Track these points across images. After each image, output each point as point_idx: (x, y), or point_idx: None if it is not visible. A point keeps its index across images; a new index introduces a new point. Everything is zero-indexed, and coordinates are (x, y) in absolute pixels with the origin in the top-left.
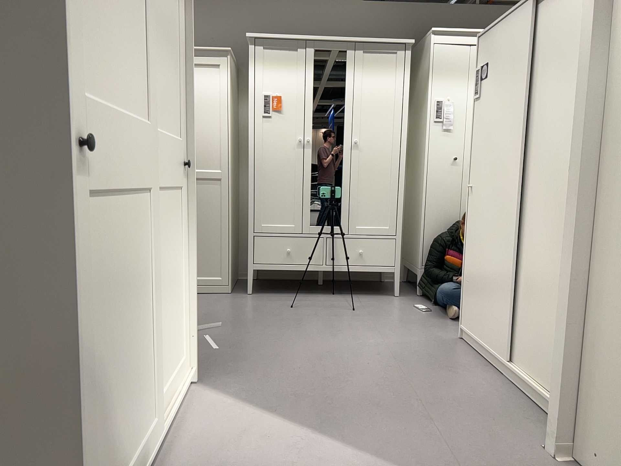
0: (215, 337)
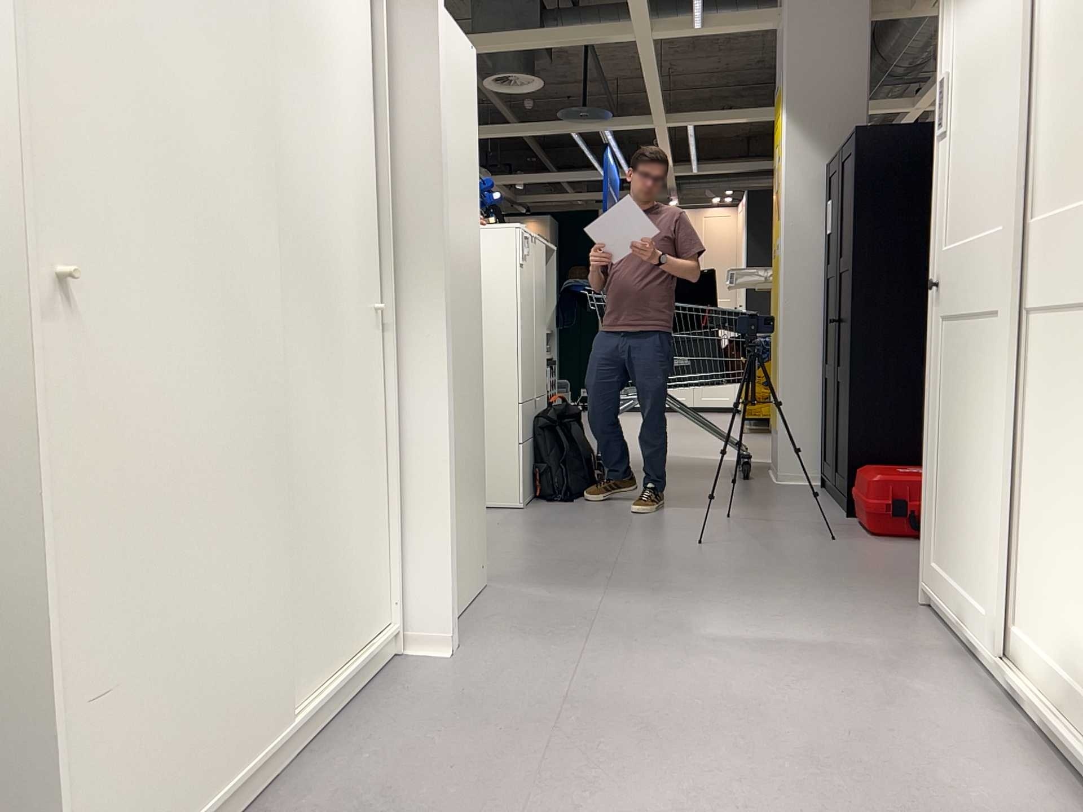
0: None
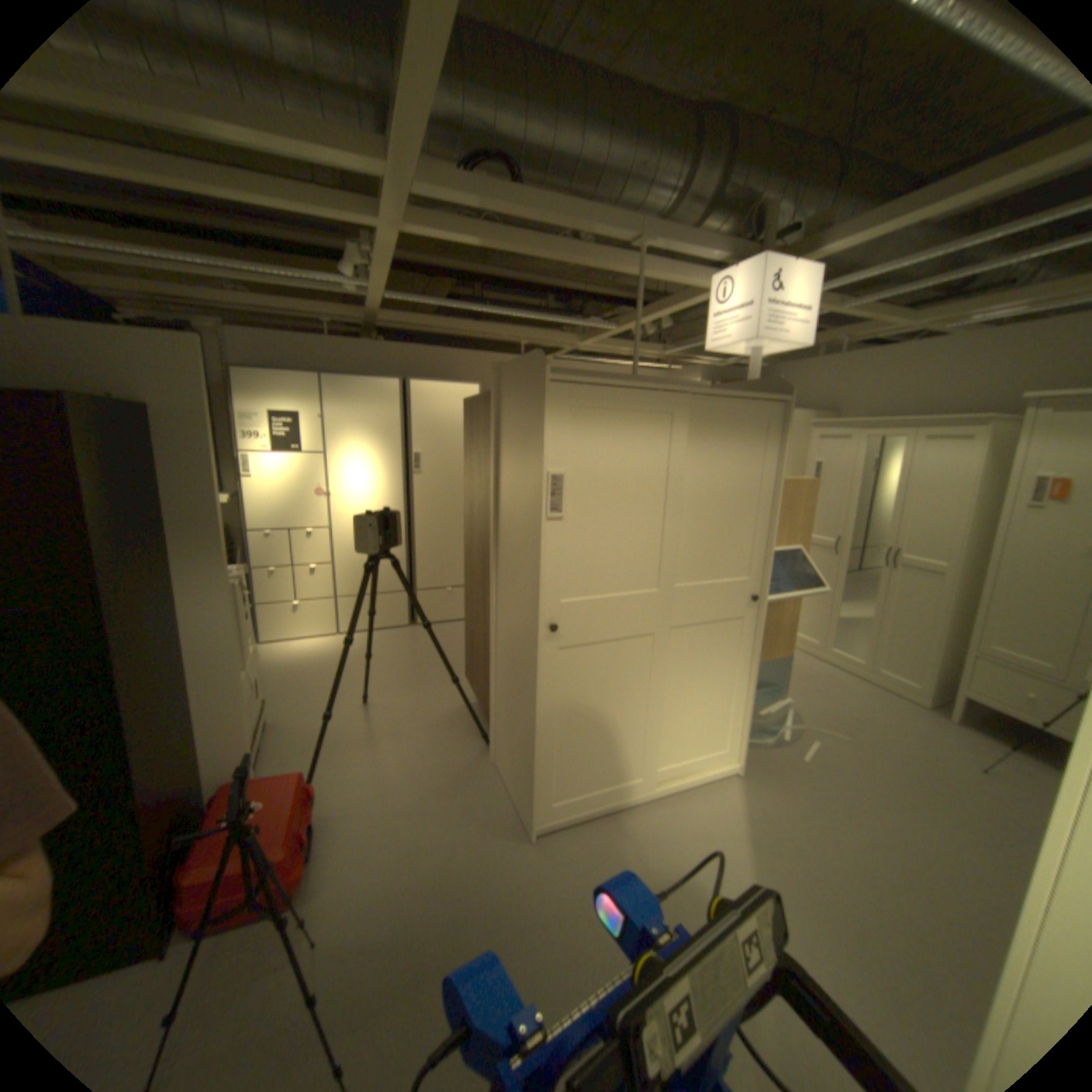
0: (831, 749)
